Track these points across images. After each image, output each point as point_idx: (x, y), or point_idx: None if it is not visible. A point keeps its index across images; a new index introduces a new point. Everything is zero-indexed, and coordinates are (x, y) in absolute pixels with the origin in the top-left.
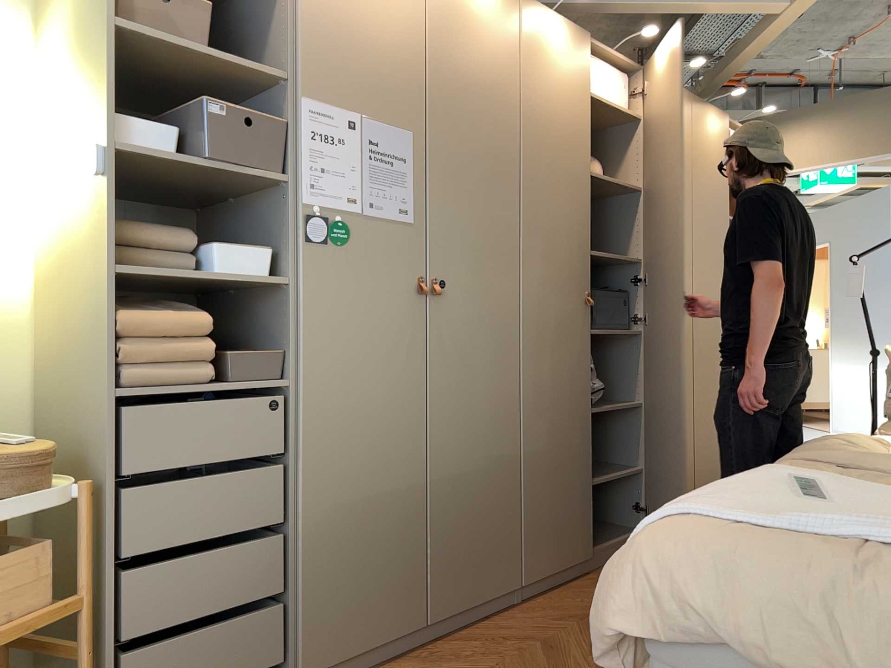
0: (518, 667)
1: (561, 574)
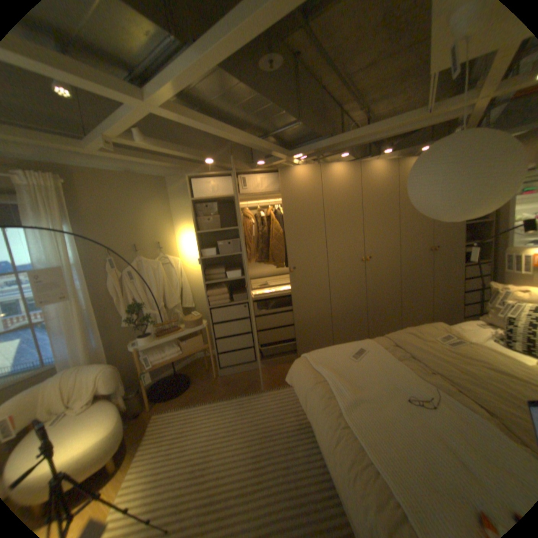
0: None
1: None
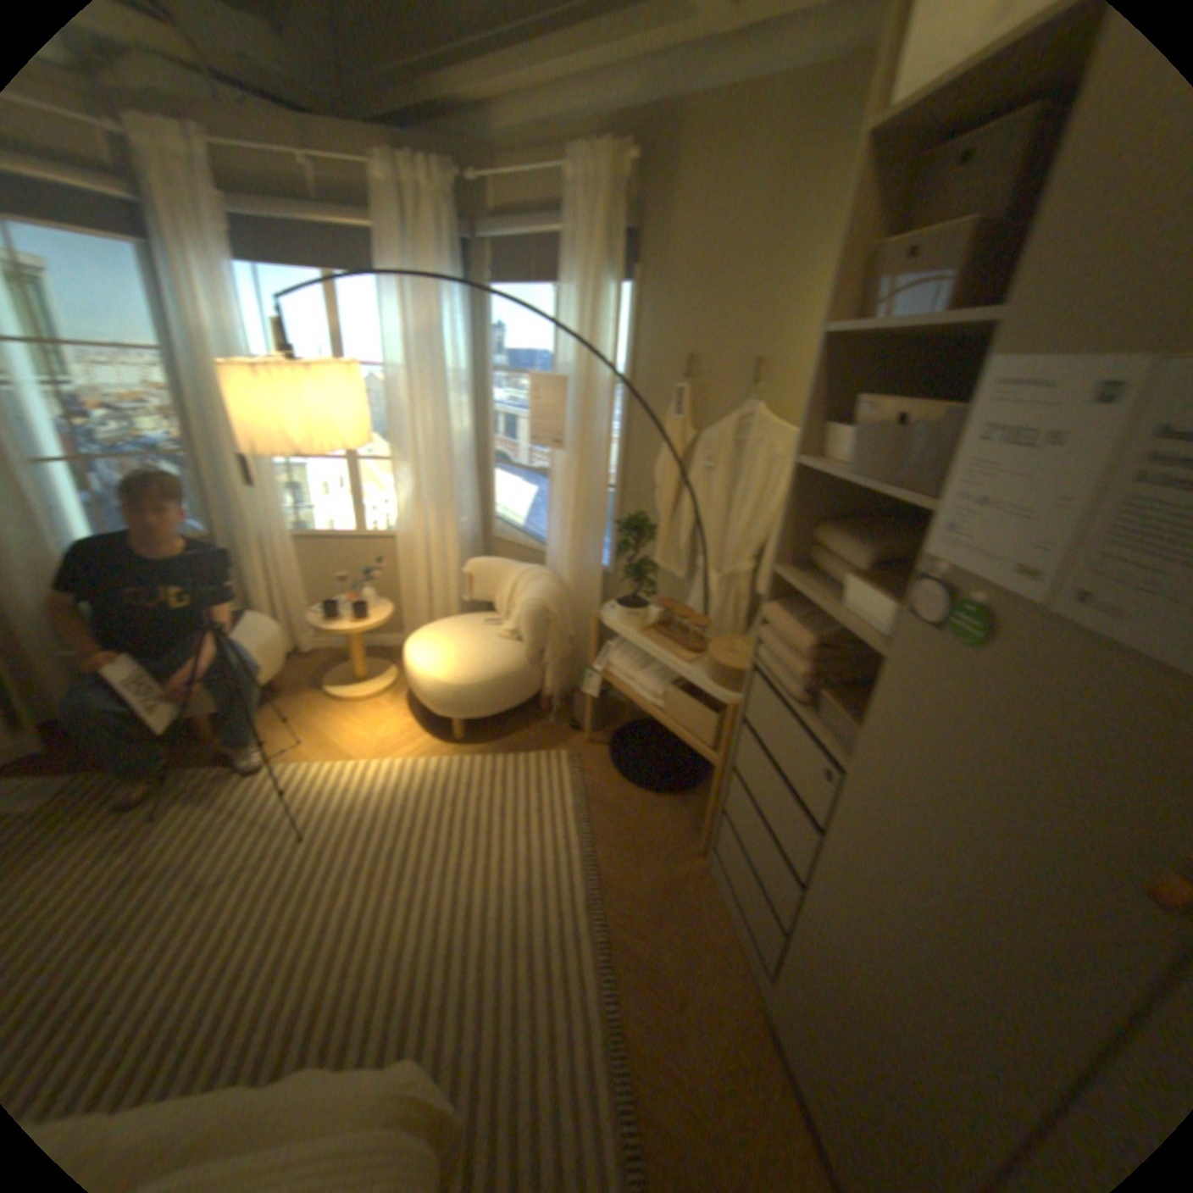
0: None
1: None
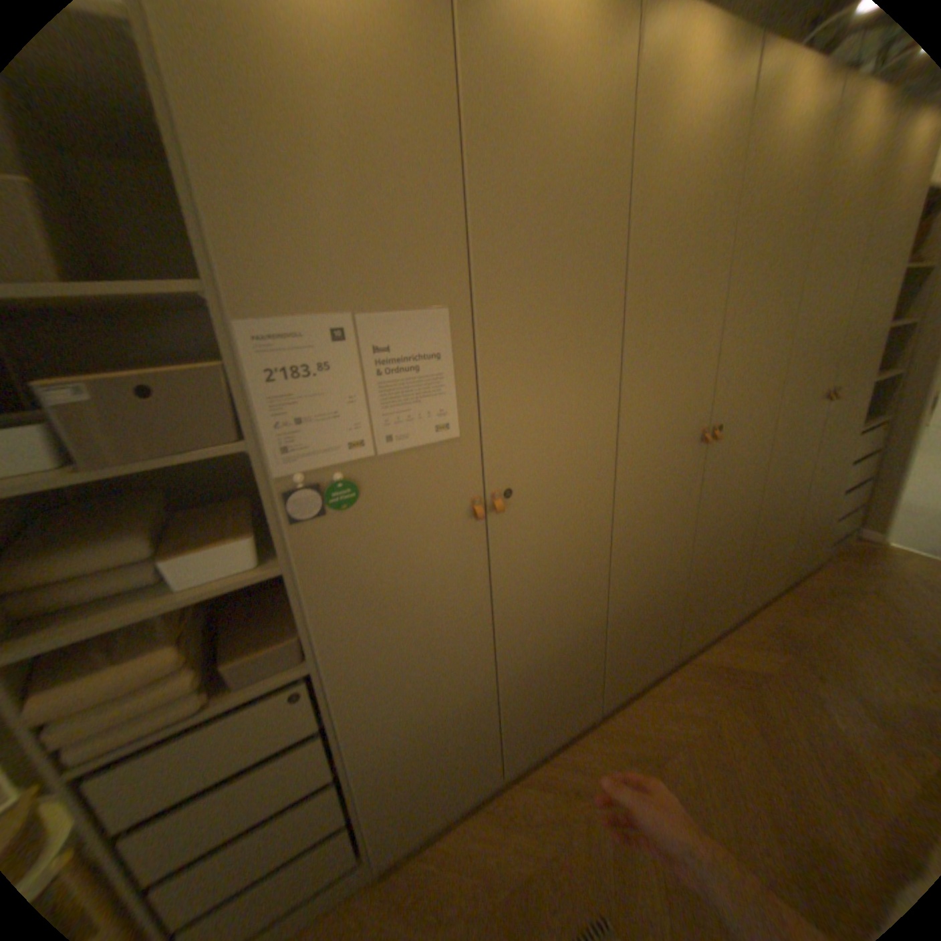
0: (583, 855)
1: (642, 685)
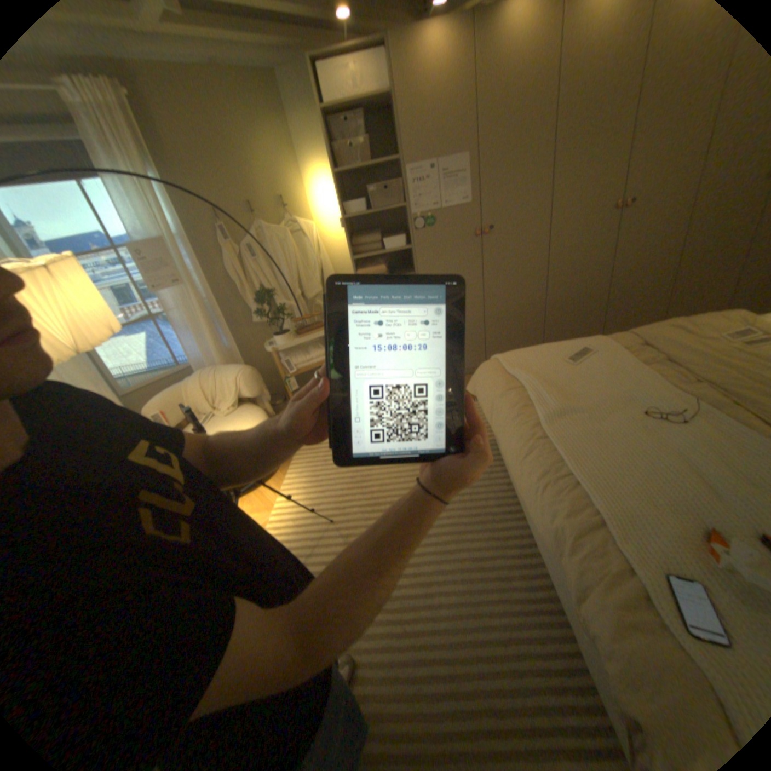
0: None
1: None
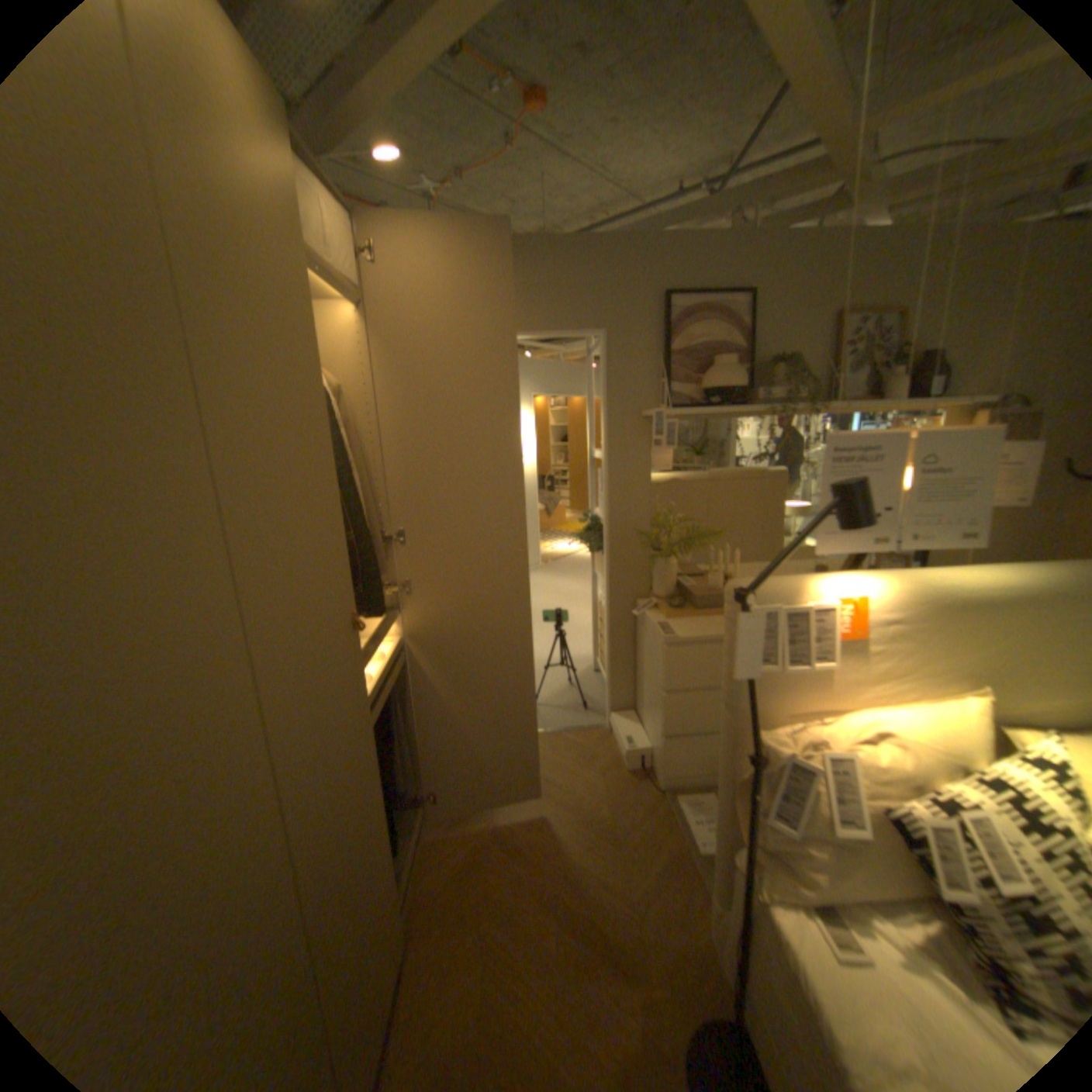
0: None
1: None
